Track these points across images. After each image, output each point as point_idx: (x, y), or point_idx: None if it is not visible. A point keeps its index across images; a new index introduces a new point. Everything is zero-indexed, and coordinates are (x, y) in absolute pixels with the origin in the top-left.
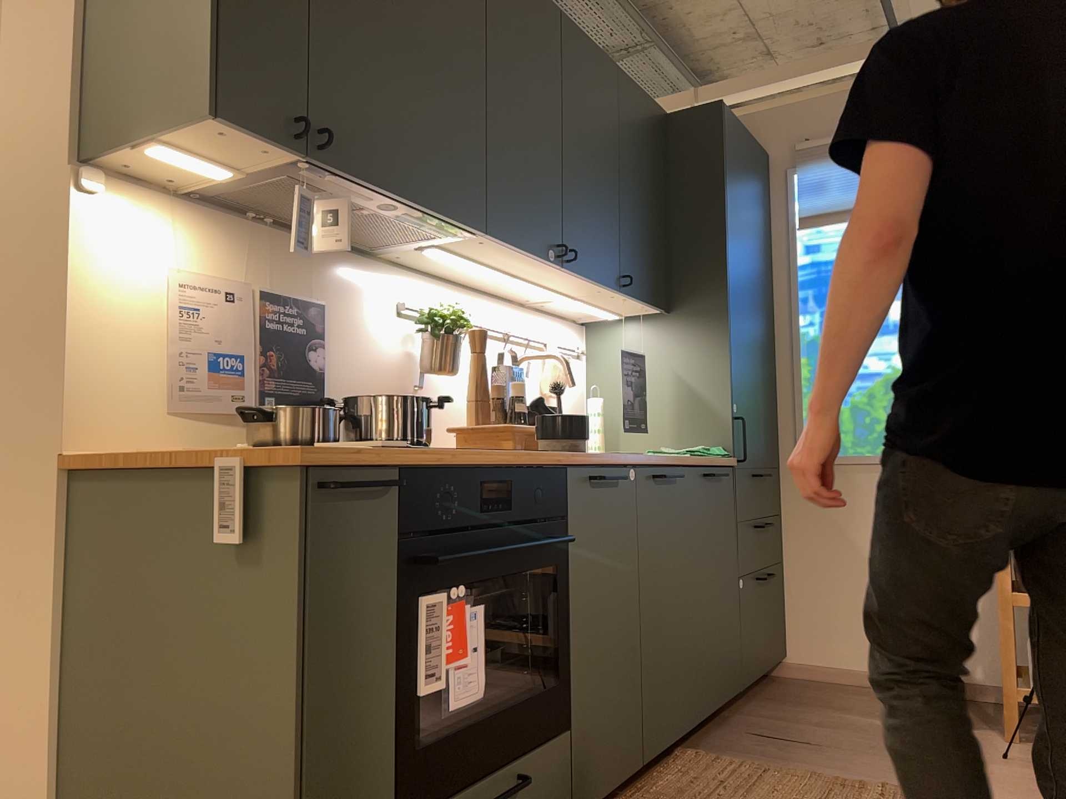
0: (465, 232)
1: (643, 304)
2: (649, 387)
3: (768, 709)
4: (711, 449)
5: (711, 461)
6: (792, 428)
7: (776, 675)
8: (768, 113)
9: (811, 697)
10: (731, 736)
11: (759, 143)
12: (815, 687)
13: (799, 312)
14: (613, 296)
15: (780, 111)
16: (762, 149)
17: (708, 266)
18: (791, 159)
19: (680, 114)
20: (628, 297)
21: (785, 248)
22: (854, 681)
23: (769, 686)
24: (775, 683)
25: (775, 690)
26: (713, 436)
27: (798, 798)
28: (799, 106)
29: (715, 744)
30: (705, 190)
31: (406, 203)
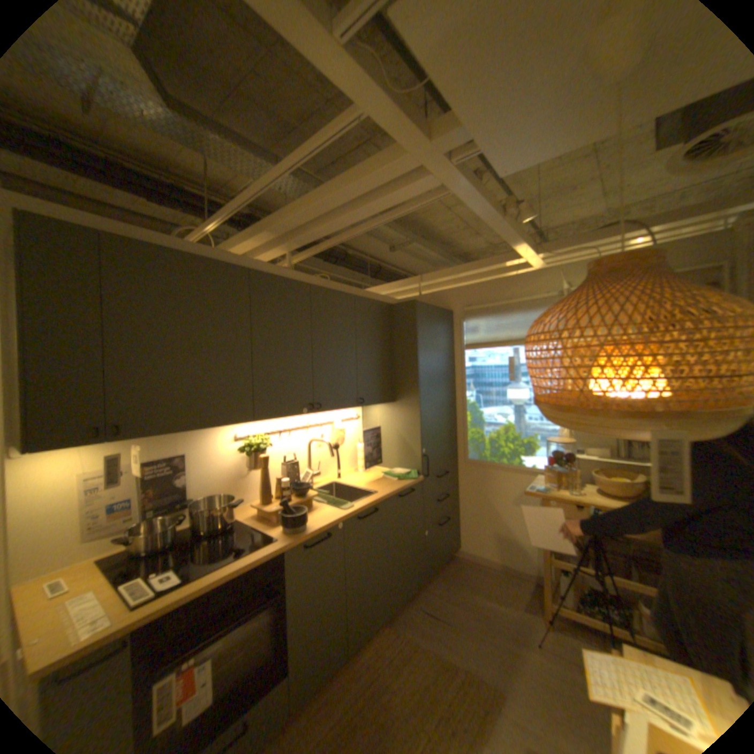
0: (244, 421)
1: (376, 404)
2: (386, 436)
3: (439, 589)
4: (410, 472)
5: (404, 485)
6: (463, 445)
7: (455, 557)
8: (453, 289)
9: (464, 579)
10: (413, 614)
11: (448, 304)
12: (469, 569)
13: (466, 390)
14: (357, 406)
15: (458, 288)
16: (450, 308)
17: (410, 382)
18: (463, 313)
19: (397, 304)
20: (365, 406)
21: (460, 357)
22: (488, 567)
23: (448, 566)
24: (452, 564)
25: (449, 571)
26: (413, 464)
27: (420, 682)
28: (467, 286)
29: (403, 621)
30: (408, 344)
31: (192, 430)
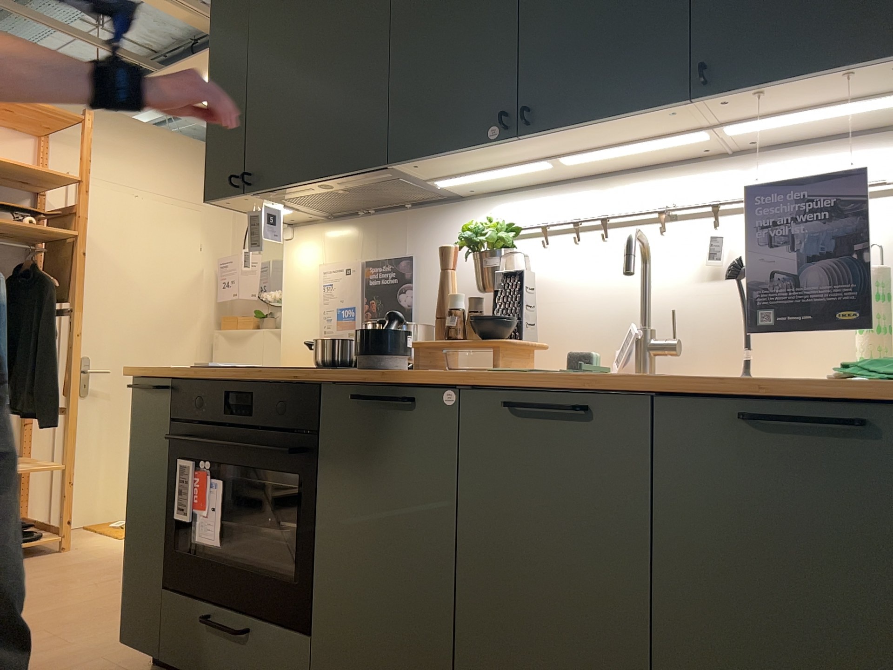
0: (394, 169)
1: (828, 78)
2: None
3: None
4: None
5: (816, 387)
6: None
7: None
8: None
9: None
10: None
11: None
12: None
13: None
14: (732, 104)
15: None
16: None
17: None
18: None
19: None
20: (748, 94)
21: None
22: None
23: None
24: None
25: None
26: None
27: None
28: None
29: None
30: None
31: (318, 182)
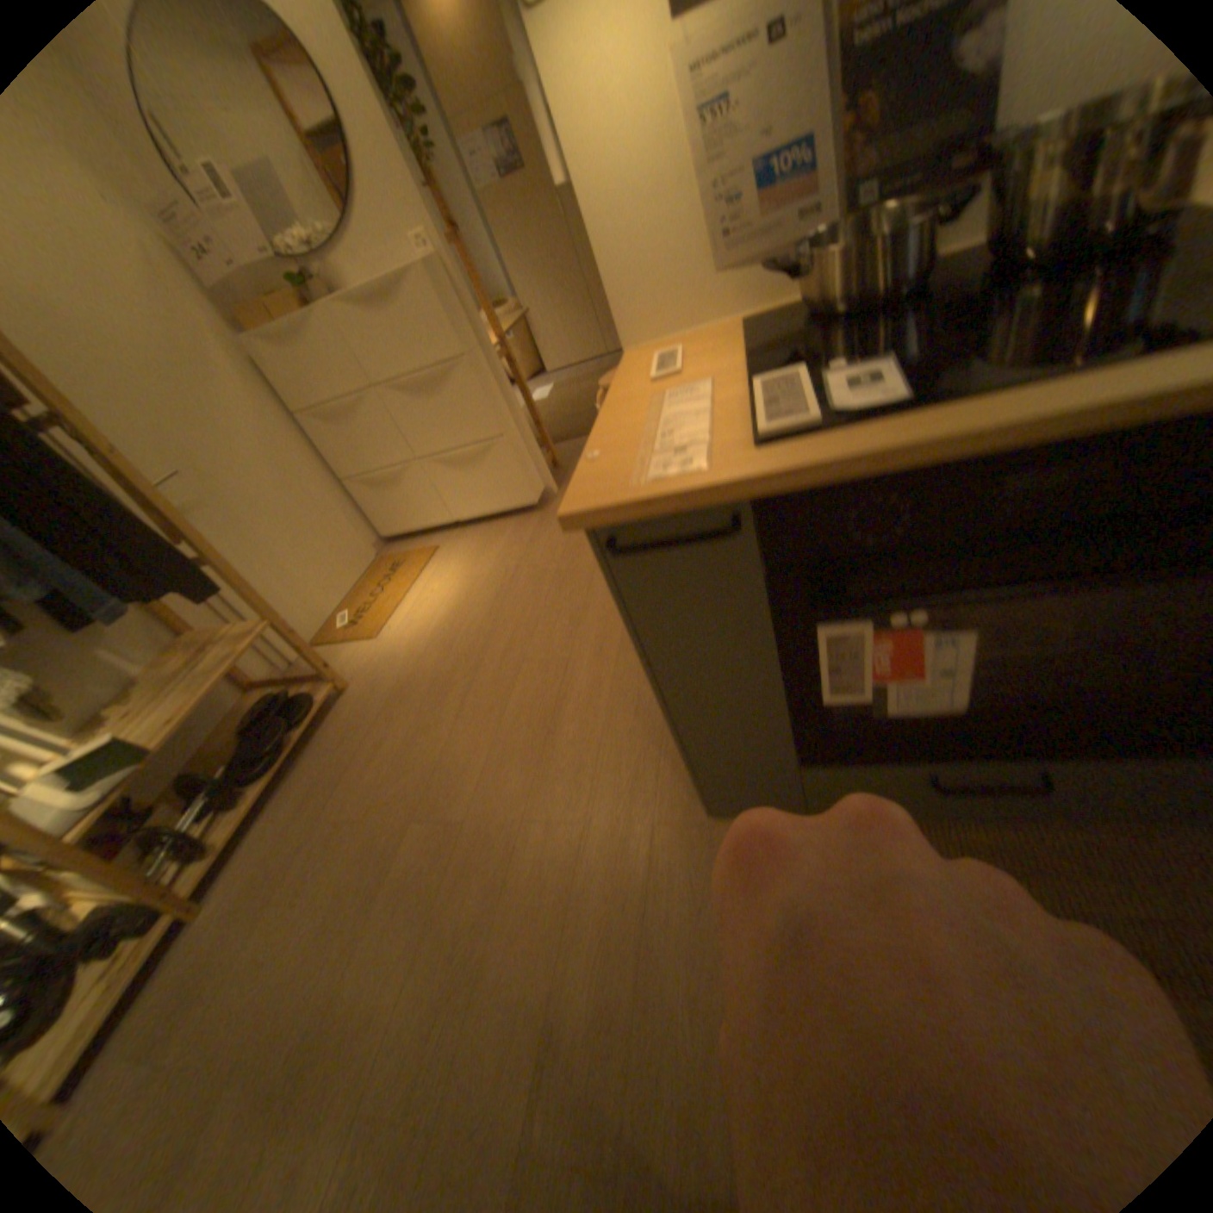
0: None
1: None
2: None
3: None
4: None
5: None
6: None
7: None
8: None
9: None
10: None
11: None
12: None
13: None
14: None
15: None
16: None
17: None
18: None
19: None
20: None
21: None
22: None
23: None
24: None
25: None
26: None
27: None
28: None
29: None
30: None
31: None
